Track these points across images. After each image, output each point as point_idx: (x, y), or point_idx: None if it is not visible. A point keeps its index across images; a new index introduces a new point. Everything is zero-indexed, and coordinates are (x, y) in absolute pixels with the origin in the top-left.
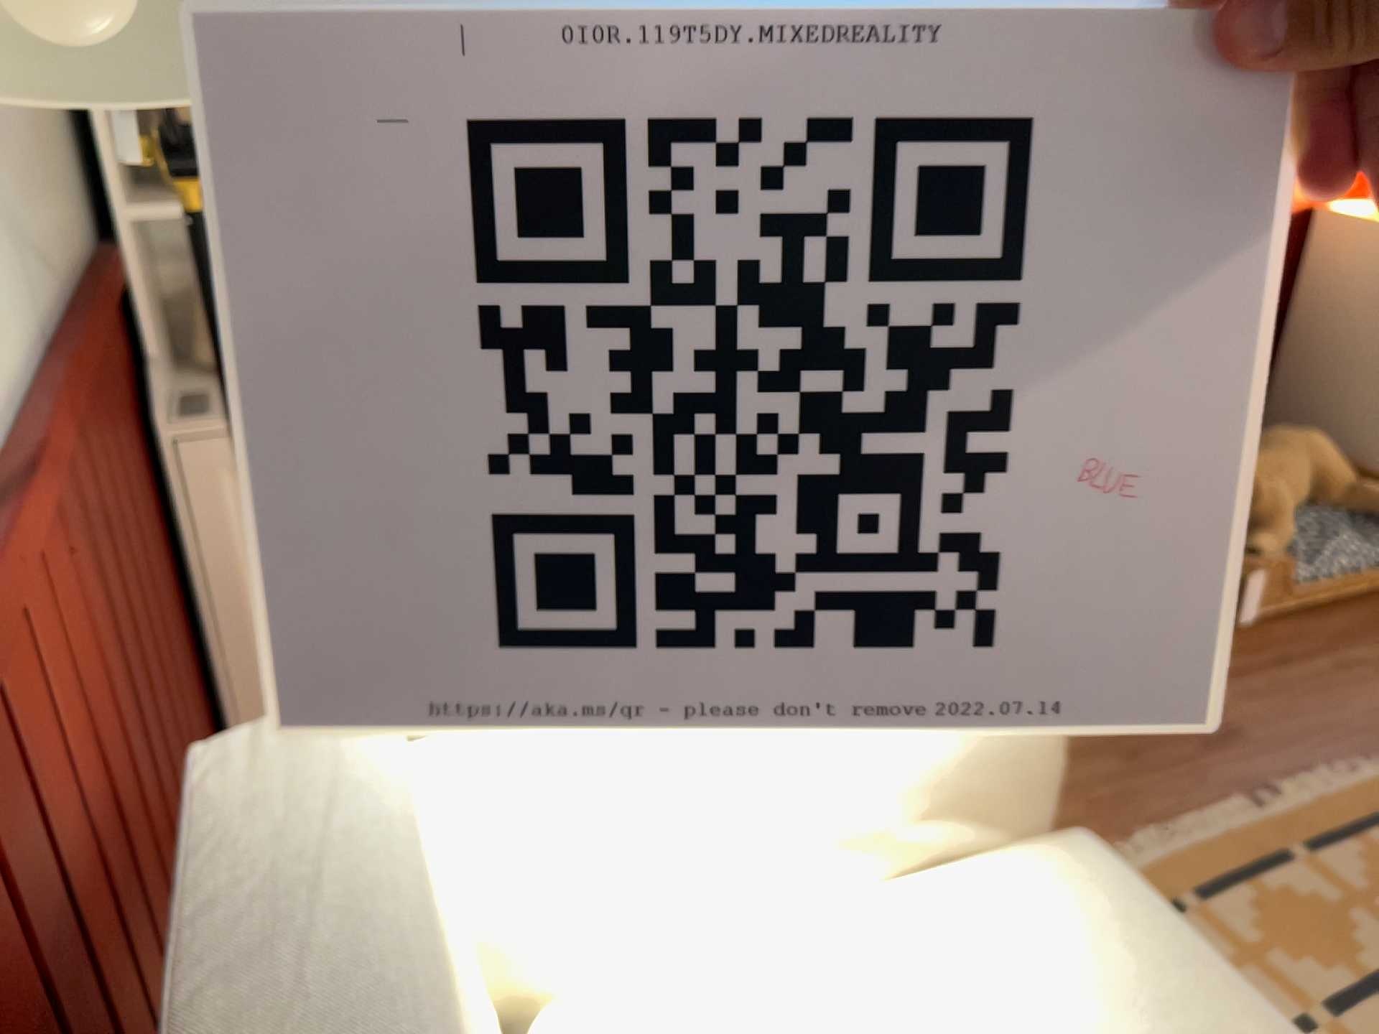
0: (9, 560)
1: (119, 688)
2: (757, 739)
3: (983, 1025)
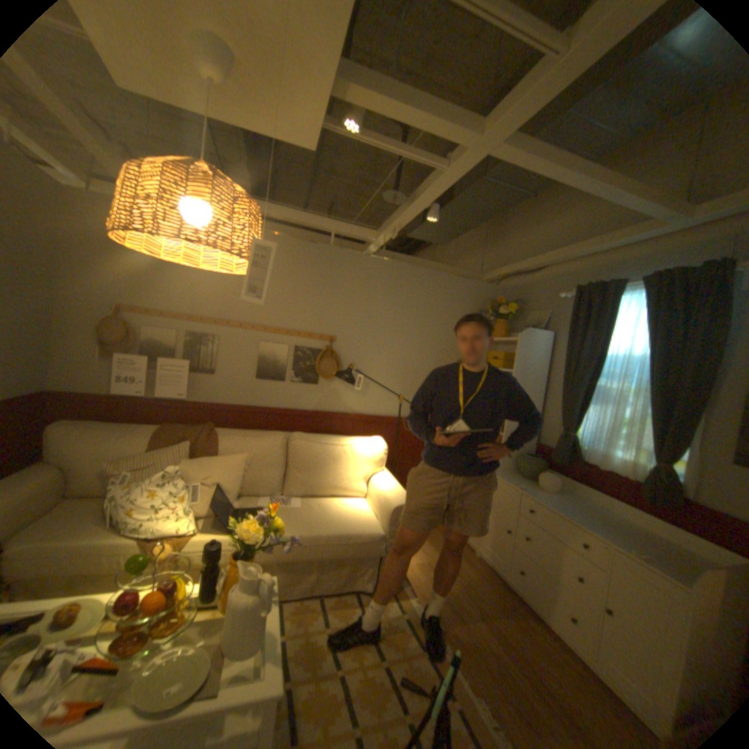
0: (372, 424)
1: (393, 455)
2: (383, 484)
3: (347, 513)
